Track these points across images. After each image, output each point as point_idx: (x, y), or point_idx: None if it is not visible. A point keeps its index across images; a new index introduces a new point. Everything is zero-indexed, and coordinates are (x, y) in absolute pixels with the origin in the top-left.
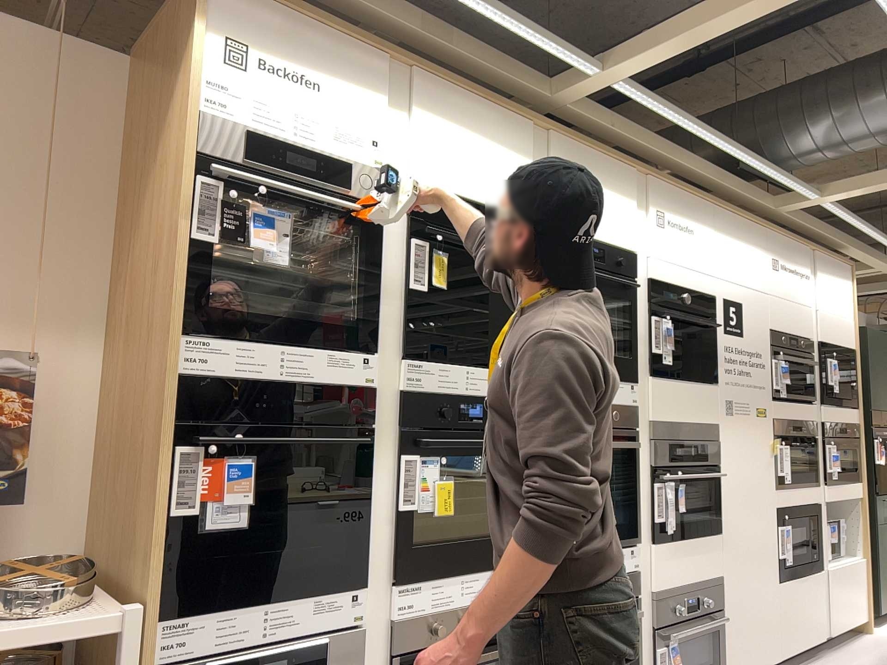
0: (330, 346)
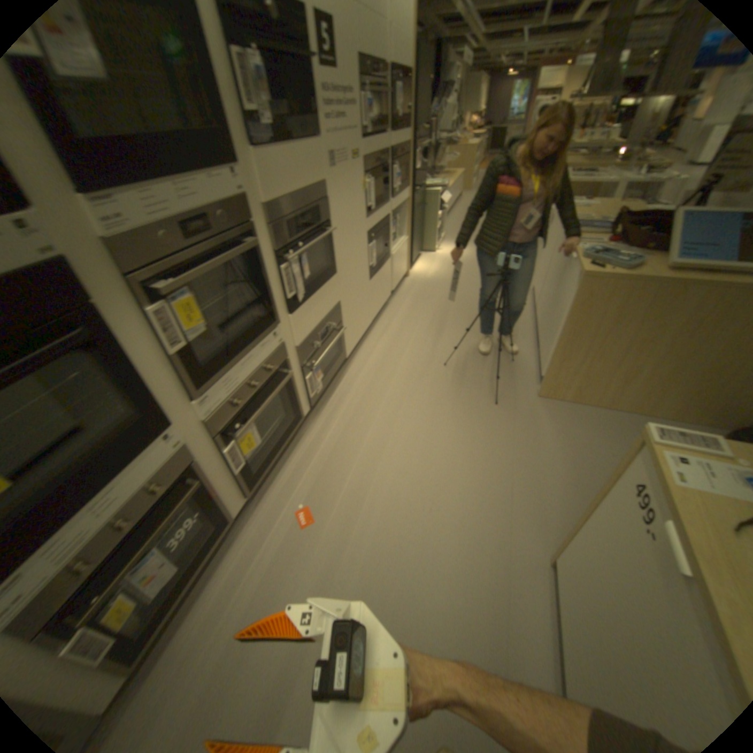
0: None
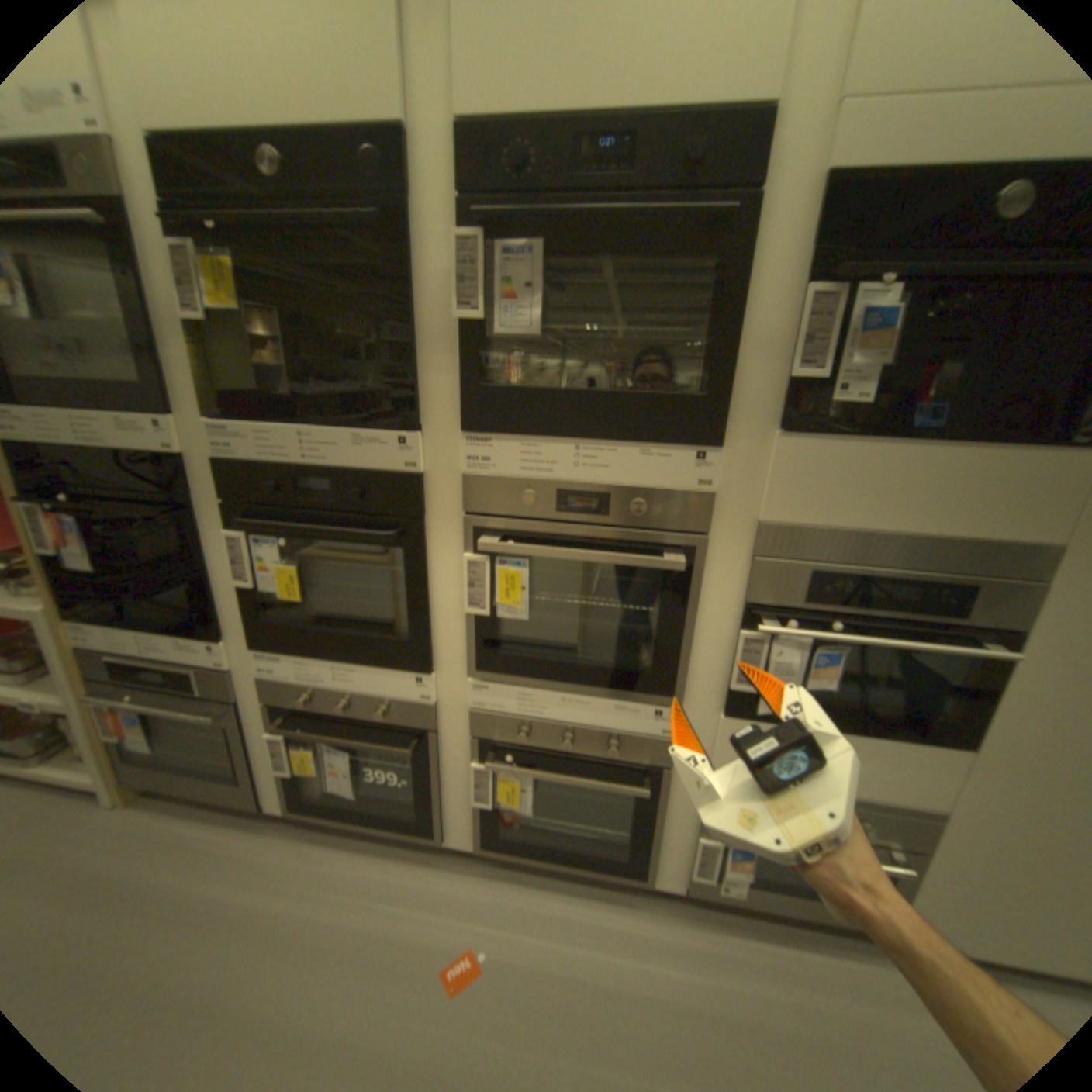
0: (105, 409)
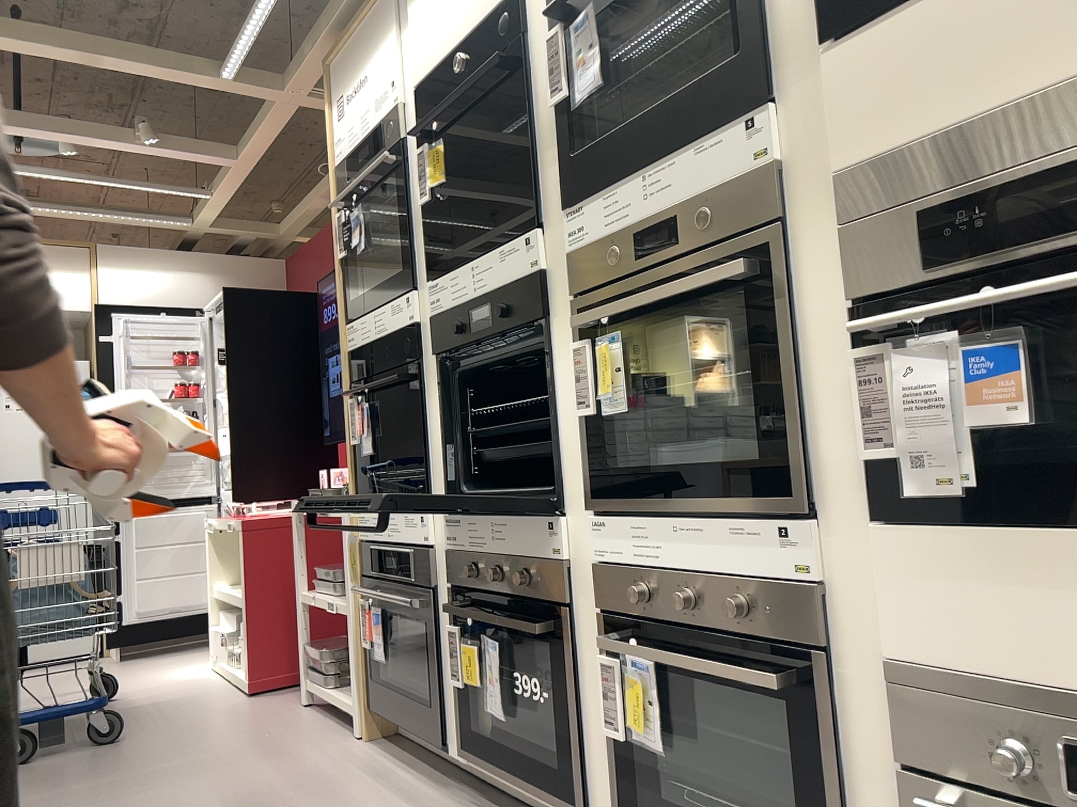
0: (388, 299)
